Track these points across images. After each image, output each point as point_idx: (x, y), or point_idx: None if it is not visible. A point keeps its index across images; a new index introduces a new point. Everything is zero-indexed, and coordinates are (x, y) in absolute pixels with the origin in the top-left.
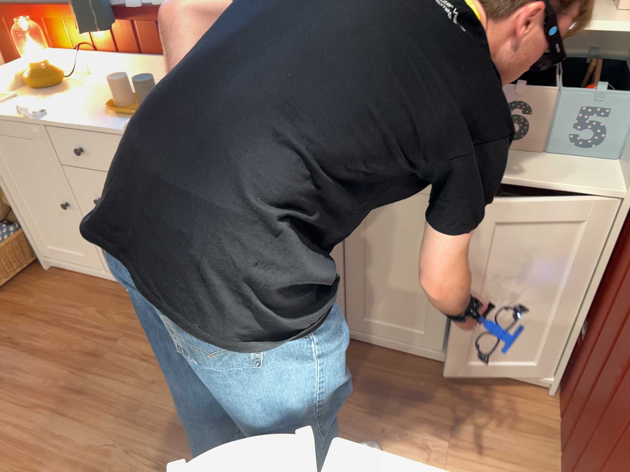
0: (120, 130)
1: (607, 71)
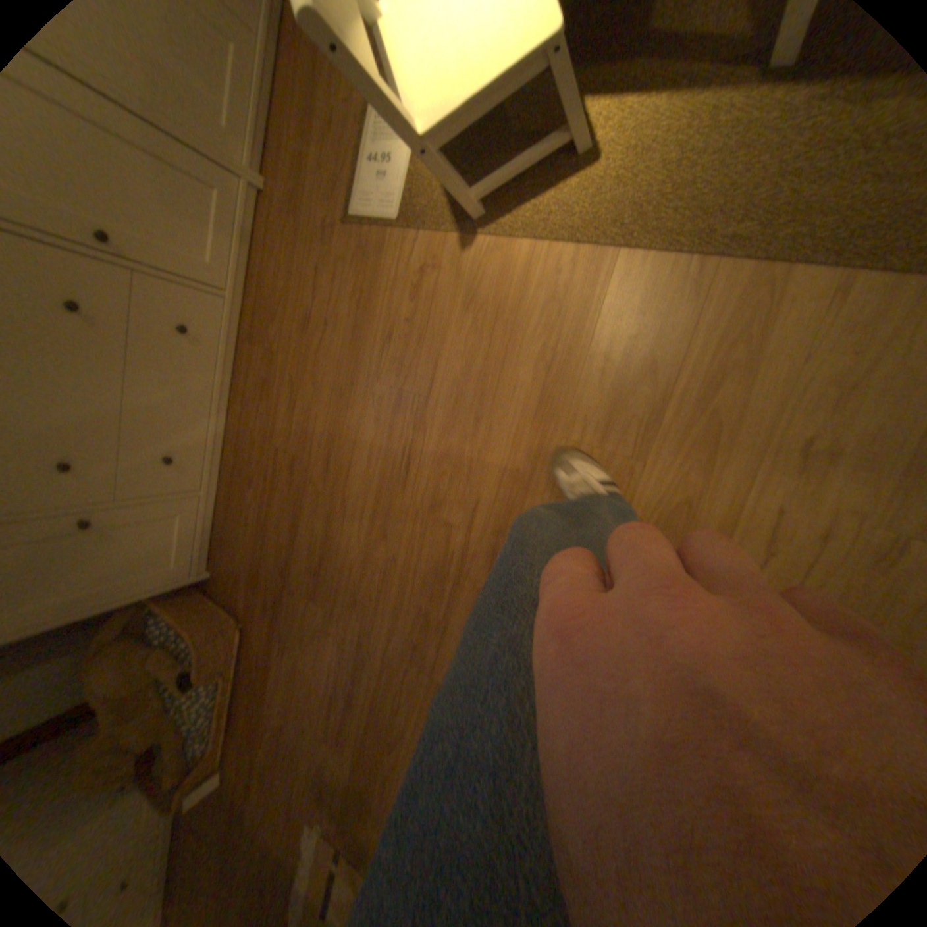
0: None
1: None
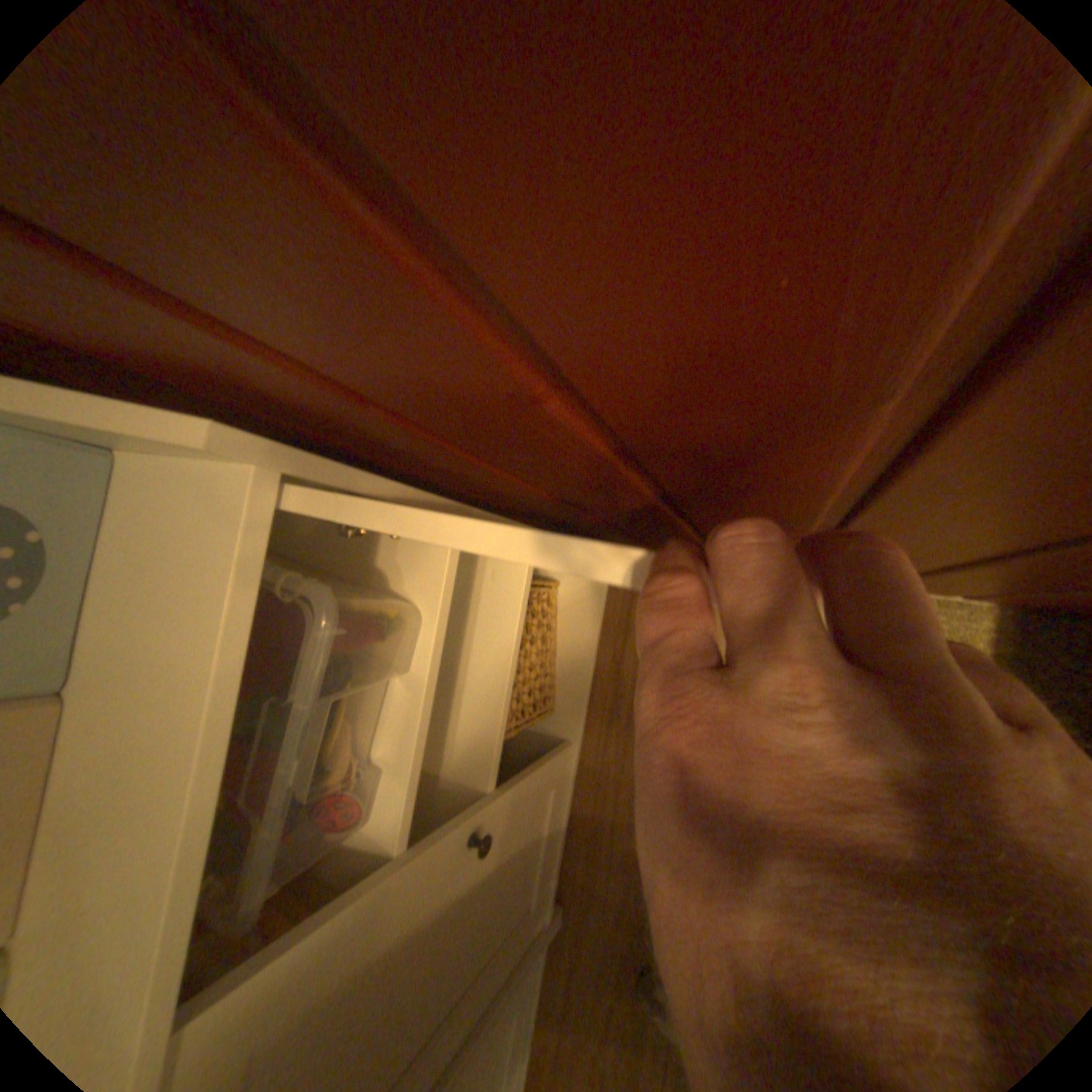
0: None
1: None
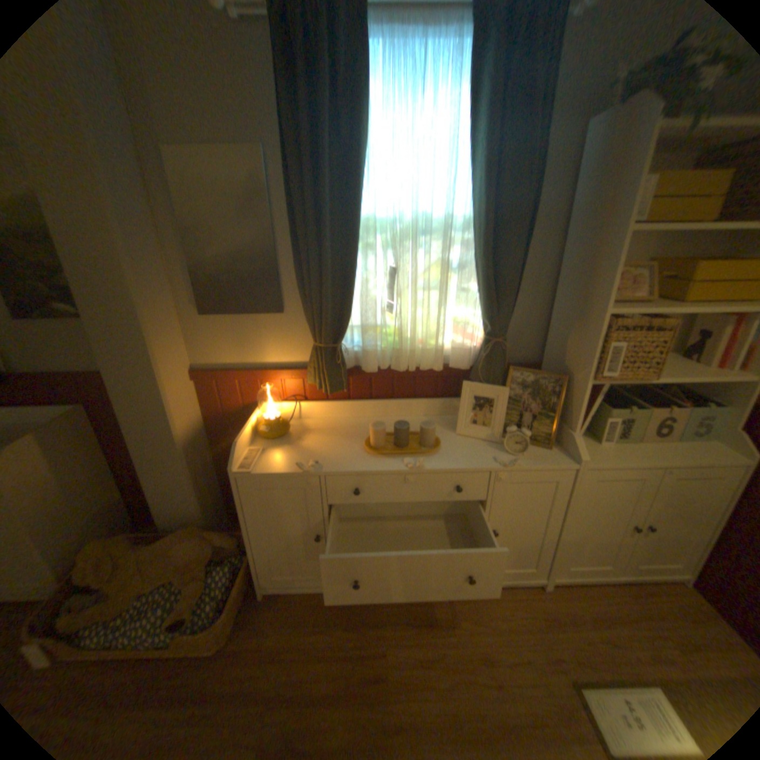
0: (397, 468)
1: (681, 389)
